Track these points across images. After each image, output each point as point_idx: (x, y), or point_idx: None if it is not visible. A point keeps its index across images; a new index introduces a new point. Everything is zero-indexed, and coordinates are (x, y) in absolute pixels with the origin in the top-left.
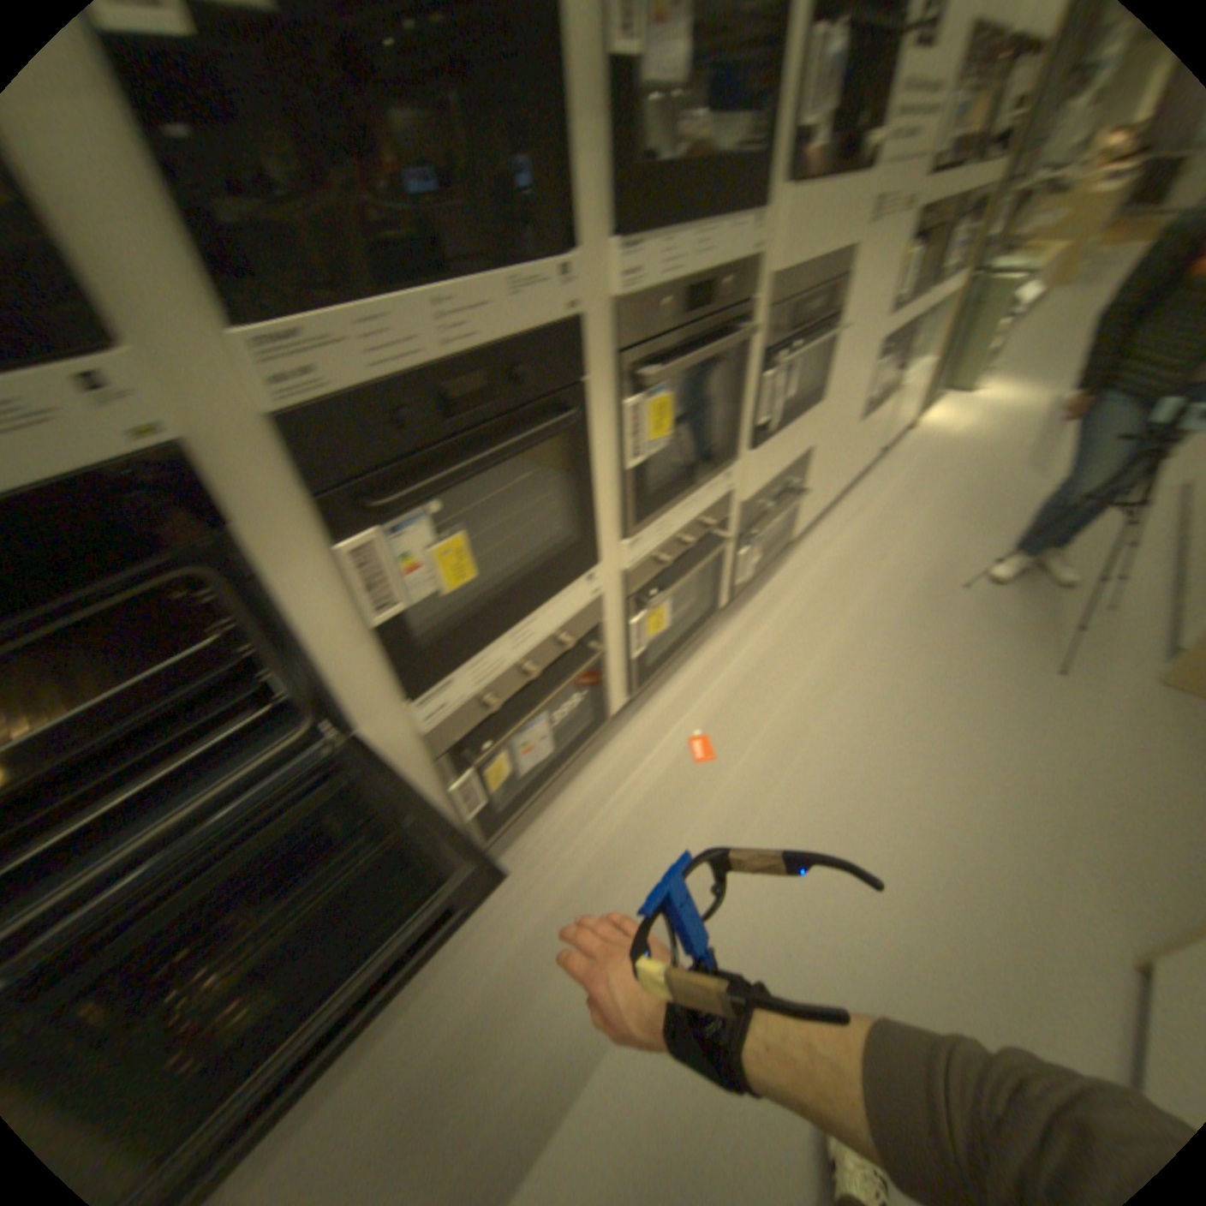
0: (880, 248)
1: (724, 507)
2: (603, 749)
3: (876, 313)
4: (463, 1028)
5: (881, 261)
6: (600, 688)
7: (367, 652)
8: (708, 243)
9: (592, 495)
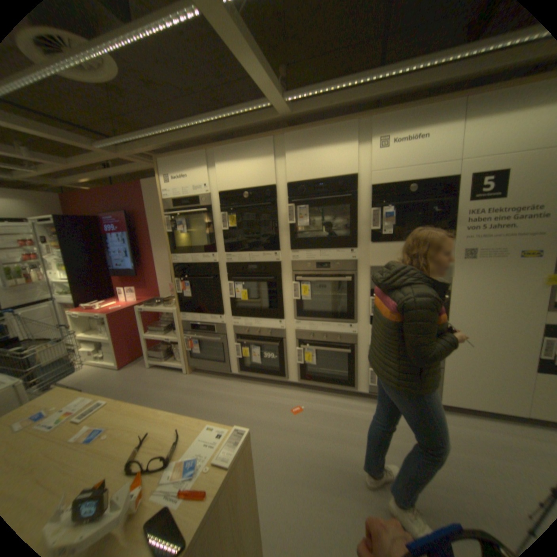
0: (490, 270)
1: (352, 339)
2: (284, 390)
3: (512, 303)
4: (206, 394)
5: (498, 276)
6: (286, 365)
7: (229, 303)
8: (324, 254)
9: (281, 301)
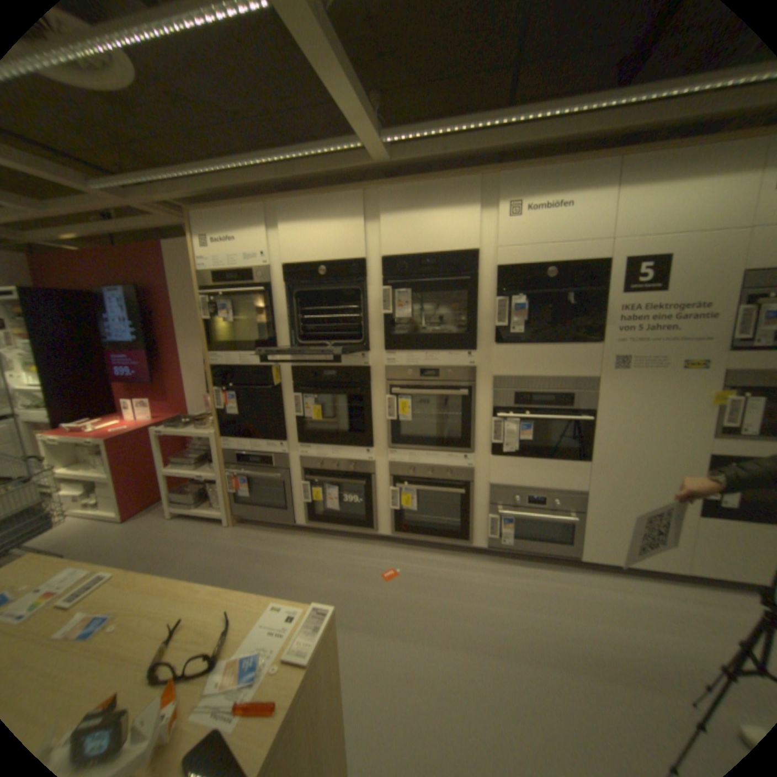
0: (645, 384)
1: (467, 475)
2: (371, 547)
3: (672, 427)
4: (258, 555)
5: (655, 393)
6: (375, 512)
7: (295, 425)
8: (432, 358)
9: (370, 422)
